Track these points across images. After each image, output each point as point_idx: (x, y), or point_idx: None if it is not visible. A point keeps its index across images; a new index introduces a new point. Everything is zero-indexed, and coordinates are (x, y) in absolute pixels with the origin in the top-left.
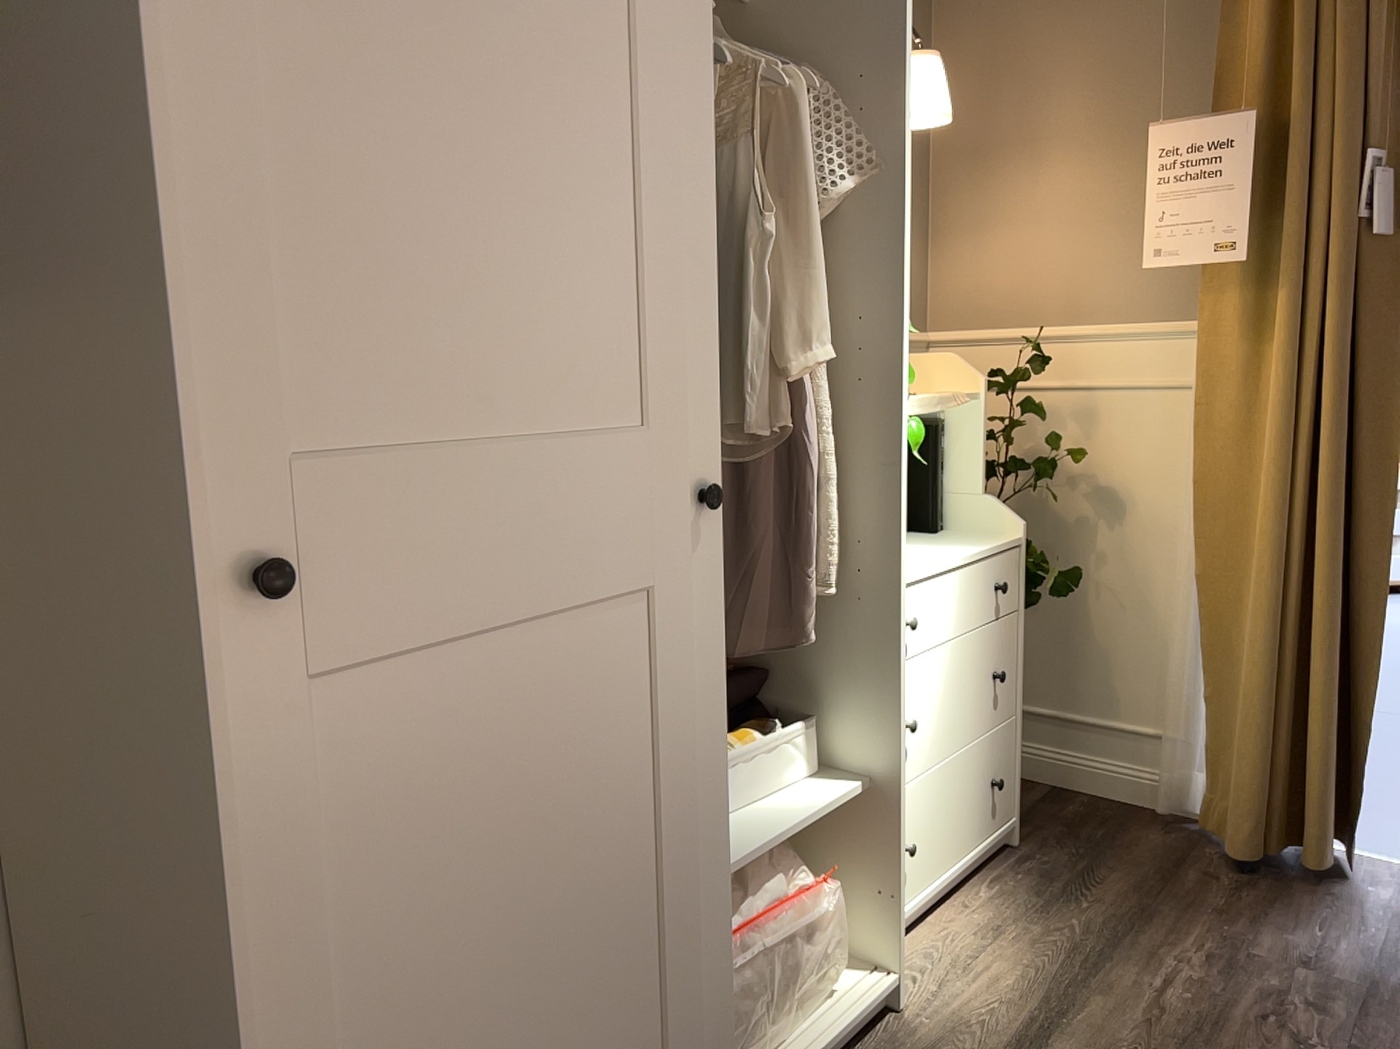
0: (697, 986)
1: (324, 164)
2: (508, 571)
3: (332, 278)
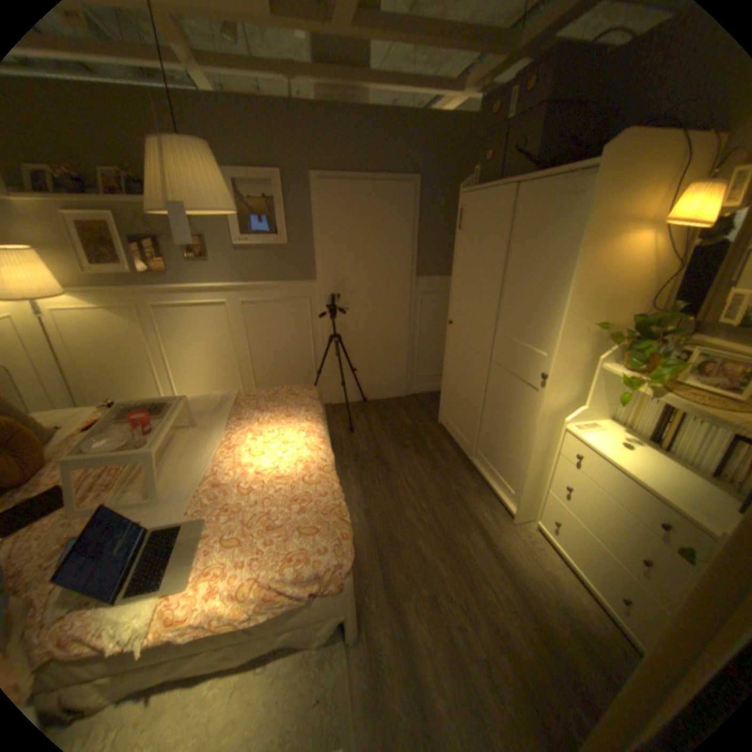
0: (479, 435)
1: (461, 276)
2: (466, 336)
3: (459, 290)
